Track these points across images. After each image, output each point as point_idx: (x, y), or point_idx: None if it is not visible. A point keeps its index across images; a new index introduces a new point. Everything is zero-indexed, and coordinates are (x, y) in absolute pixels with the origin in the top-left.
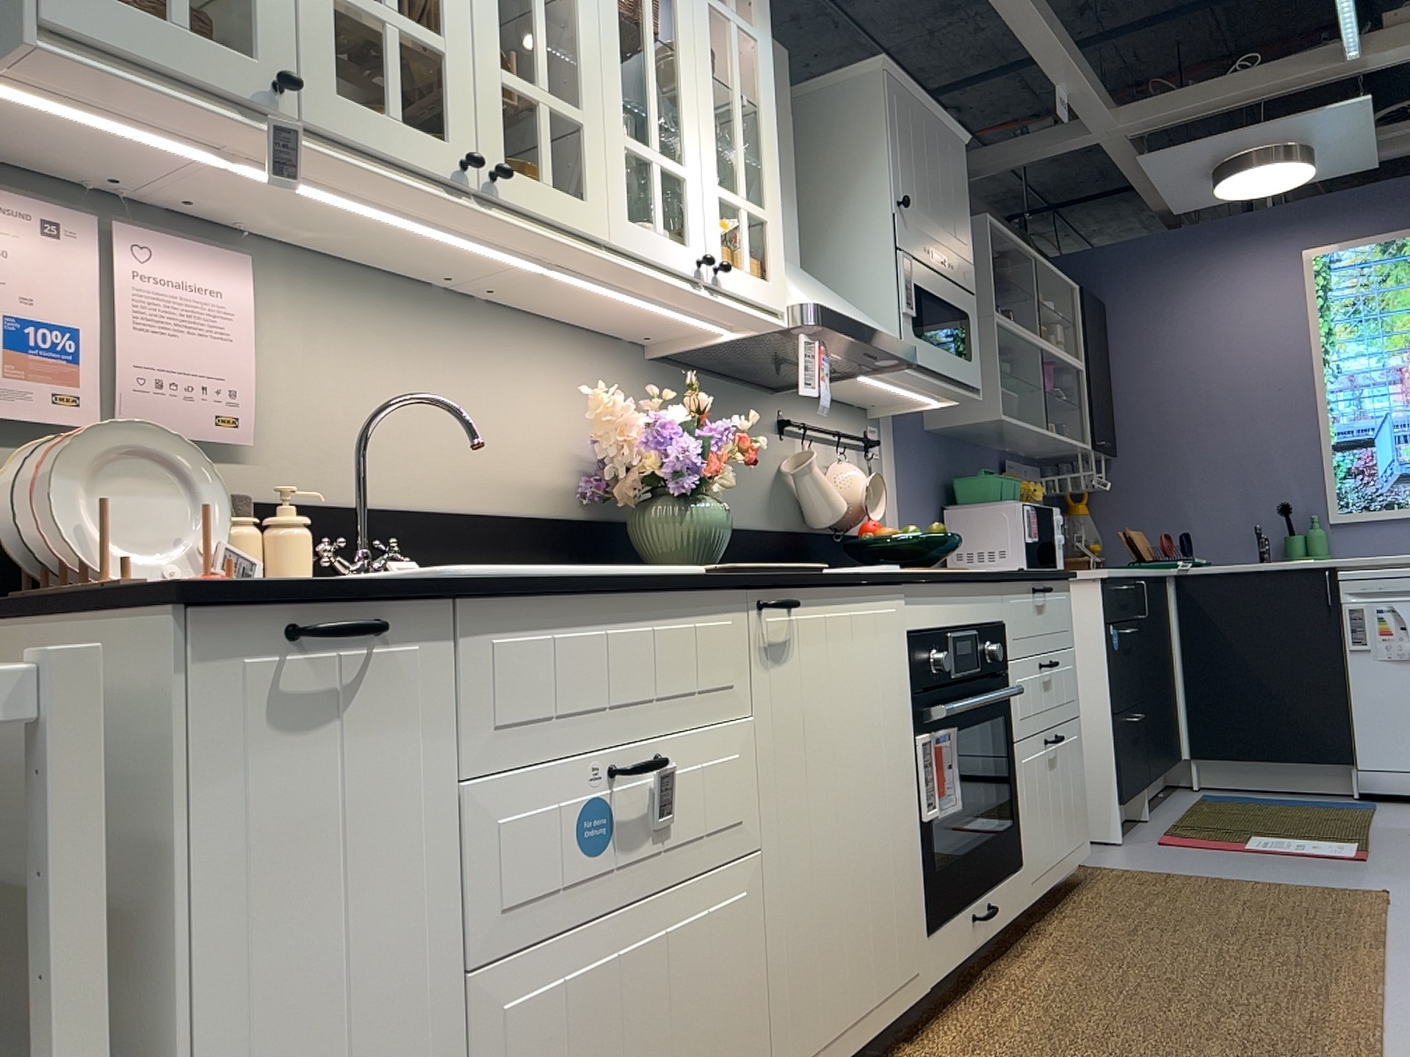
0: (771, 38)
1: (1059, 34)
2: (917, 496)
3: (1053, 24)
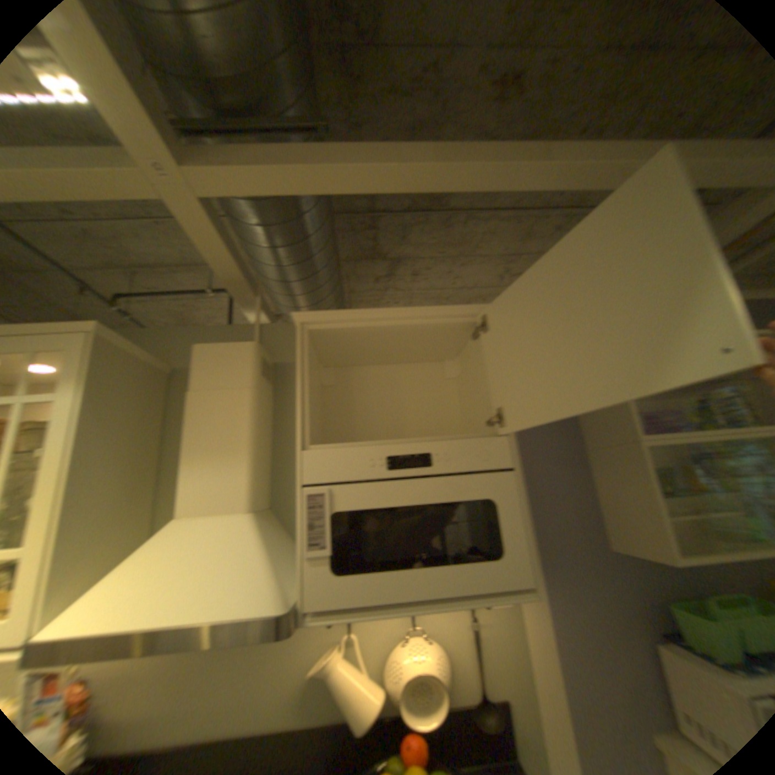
0: (77, 387)
1: (571, 150)
2: (592, 634)
3: (547, 150)
